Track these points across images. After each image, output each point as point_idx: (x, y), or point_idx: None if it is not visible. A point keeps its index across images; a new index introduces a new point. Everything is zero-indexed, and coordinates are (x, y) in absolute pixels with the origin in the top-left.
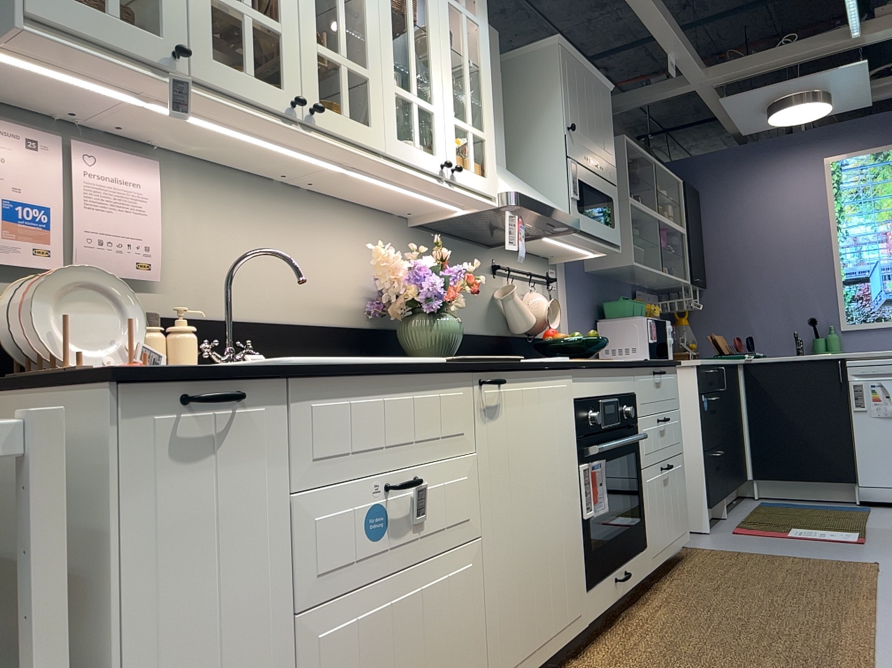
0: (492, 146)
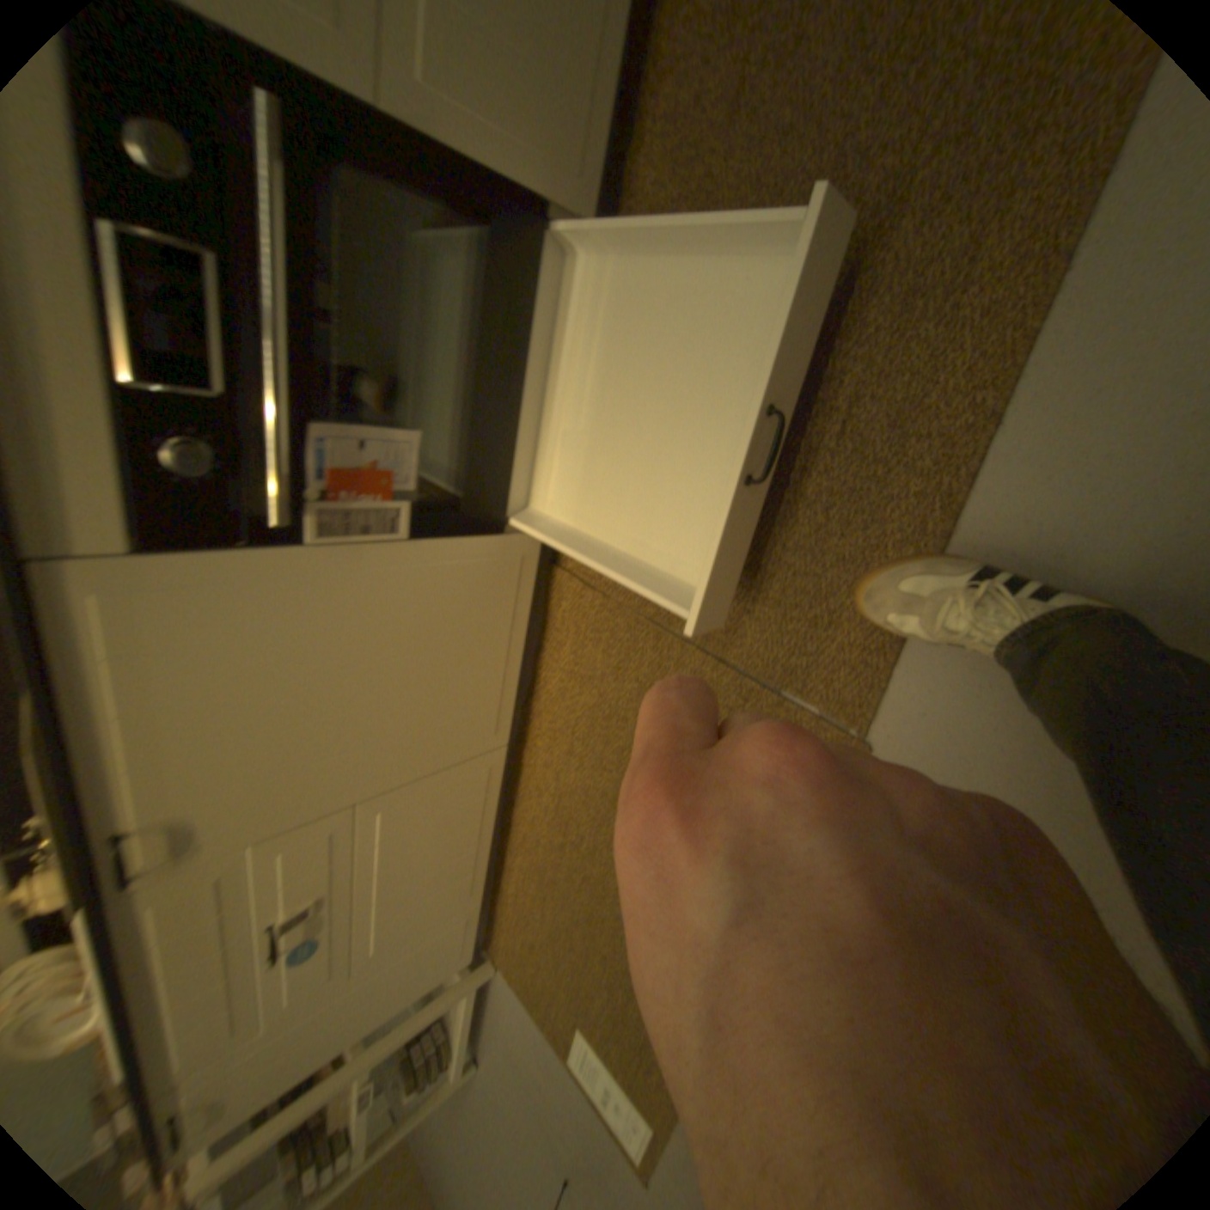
0: None
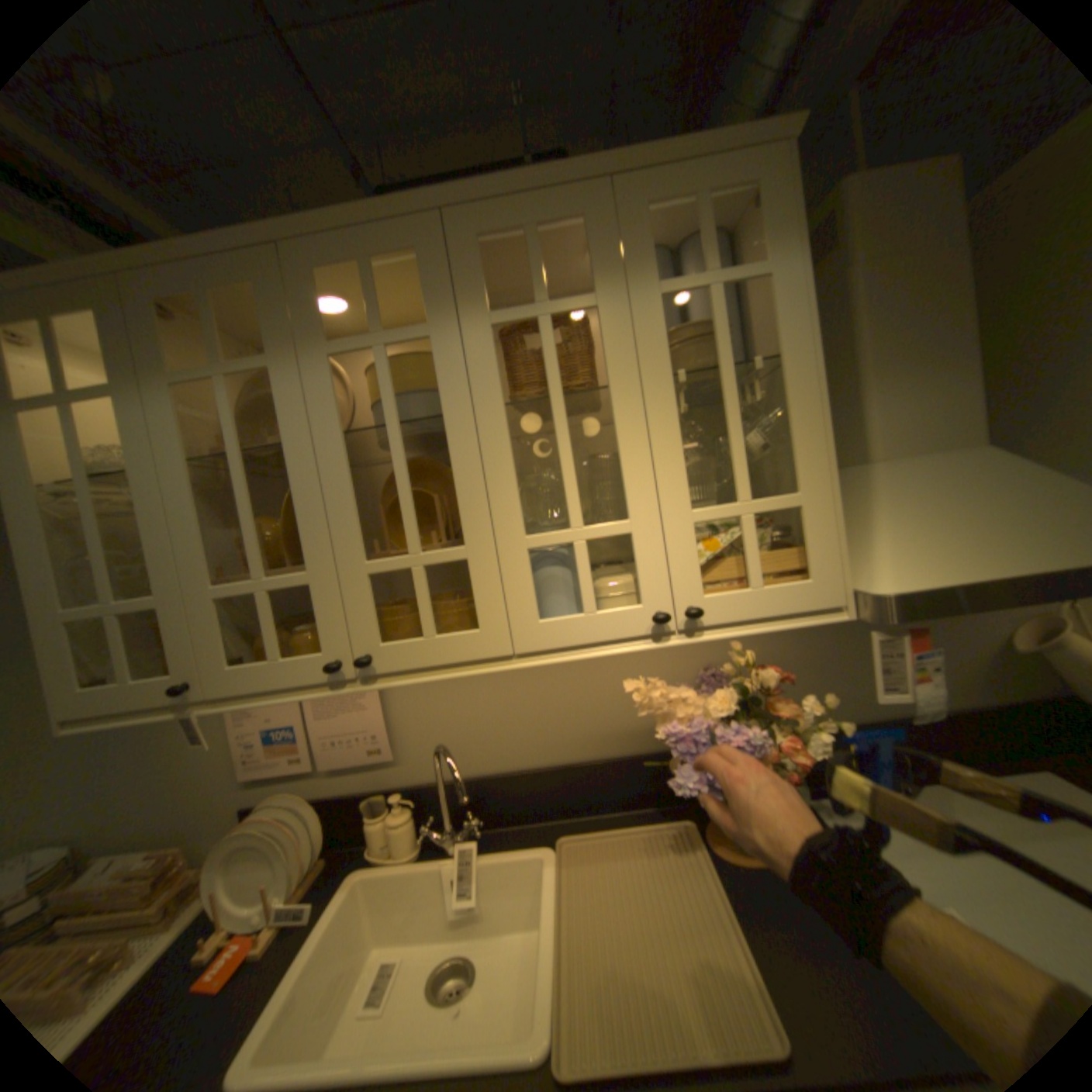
0: (825, 509)
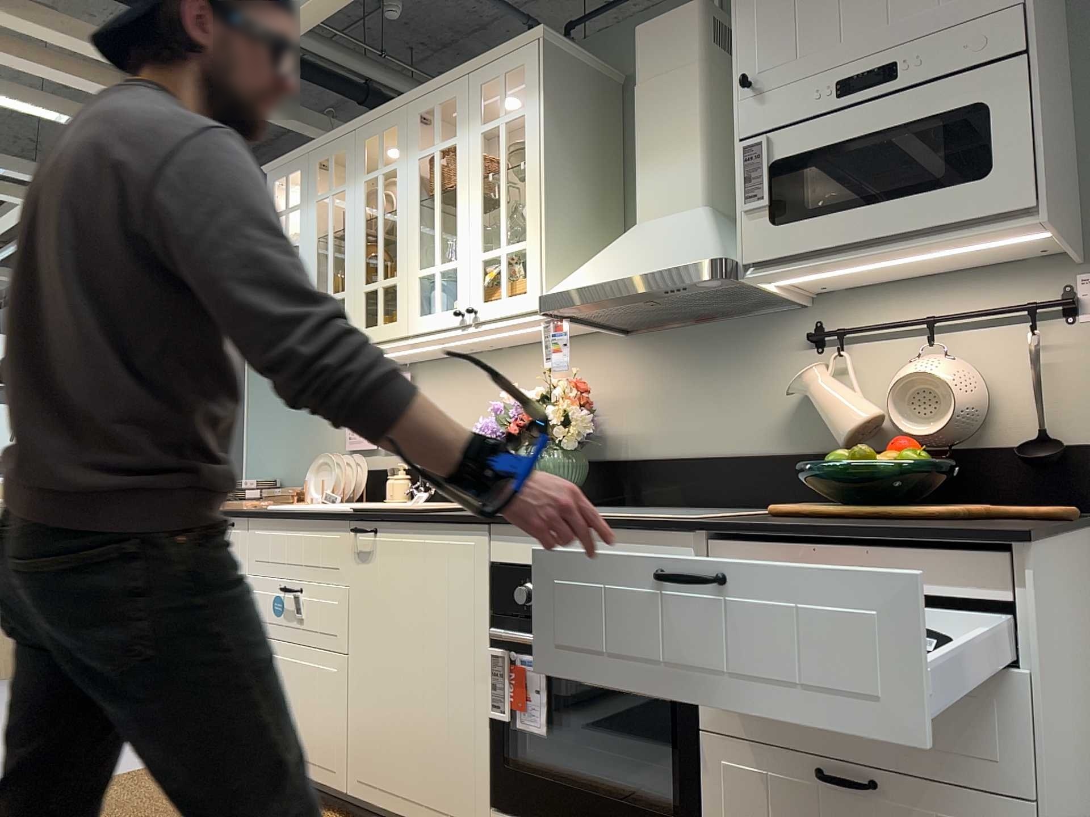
0: (534, 248)
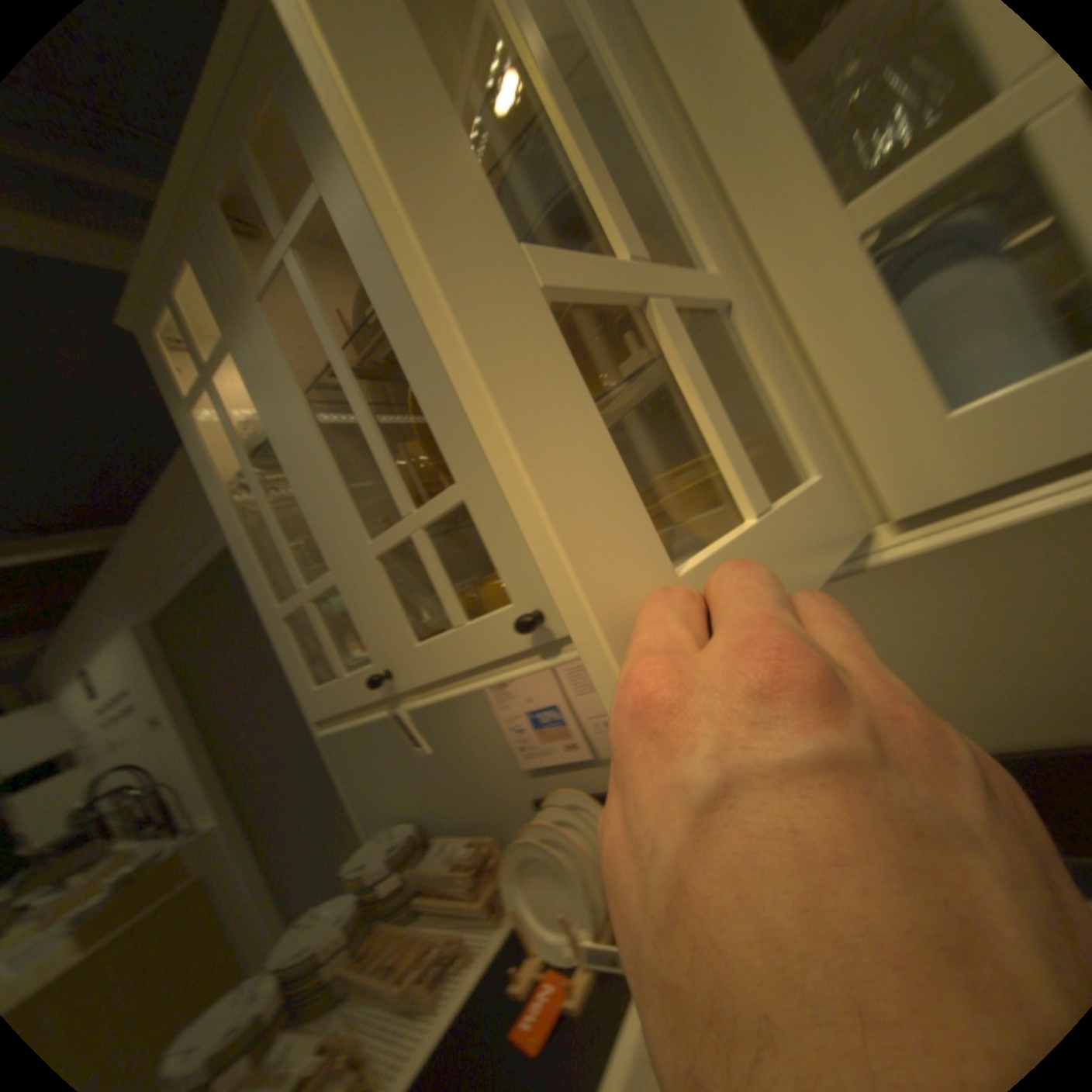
0: None
